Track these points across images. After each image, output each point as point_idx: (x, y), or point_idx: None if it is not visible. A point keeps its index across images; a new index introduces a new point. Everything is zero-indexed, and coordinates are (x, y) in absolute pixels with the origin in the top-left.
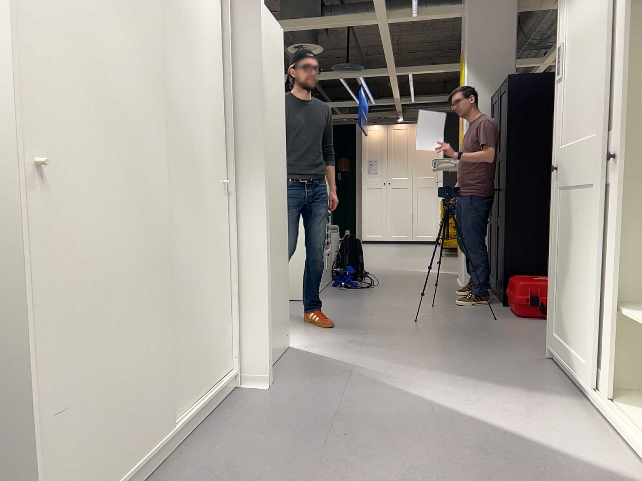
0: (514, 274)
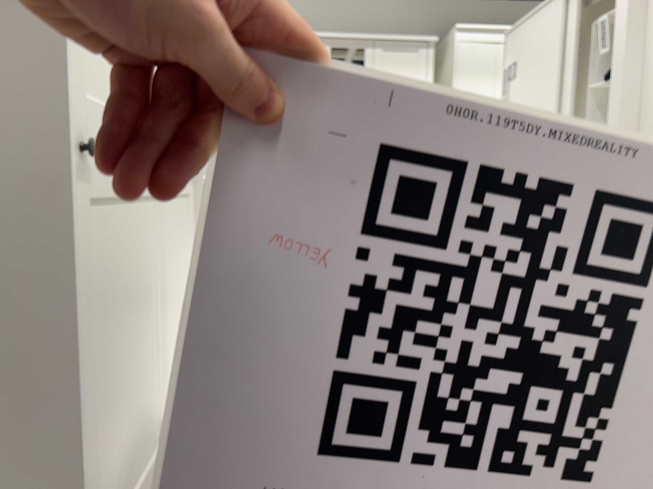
0: None
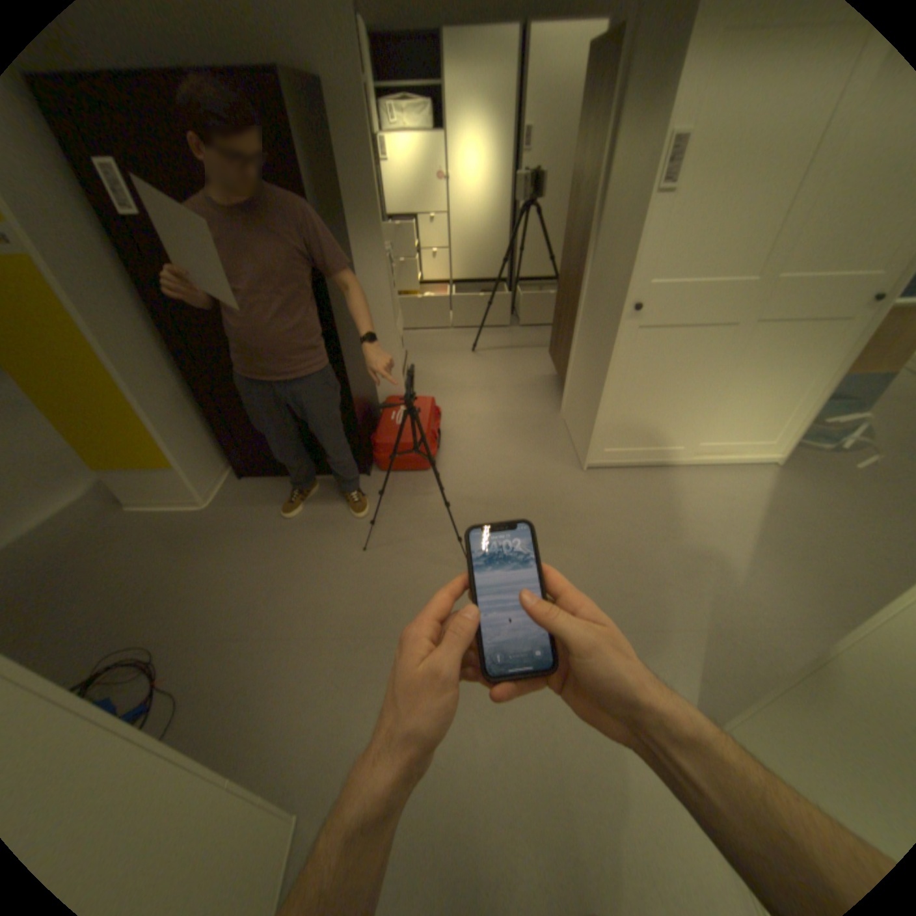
0: (379, 431)
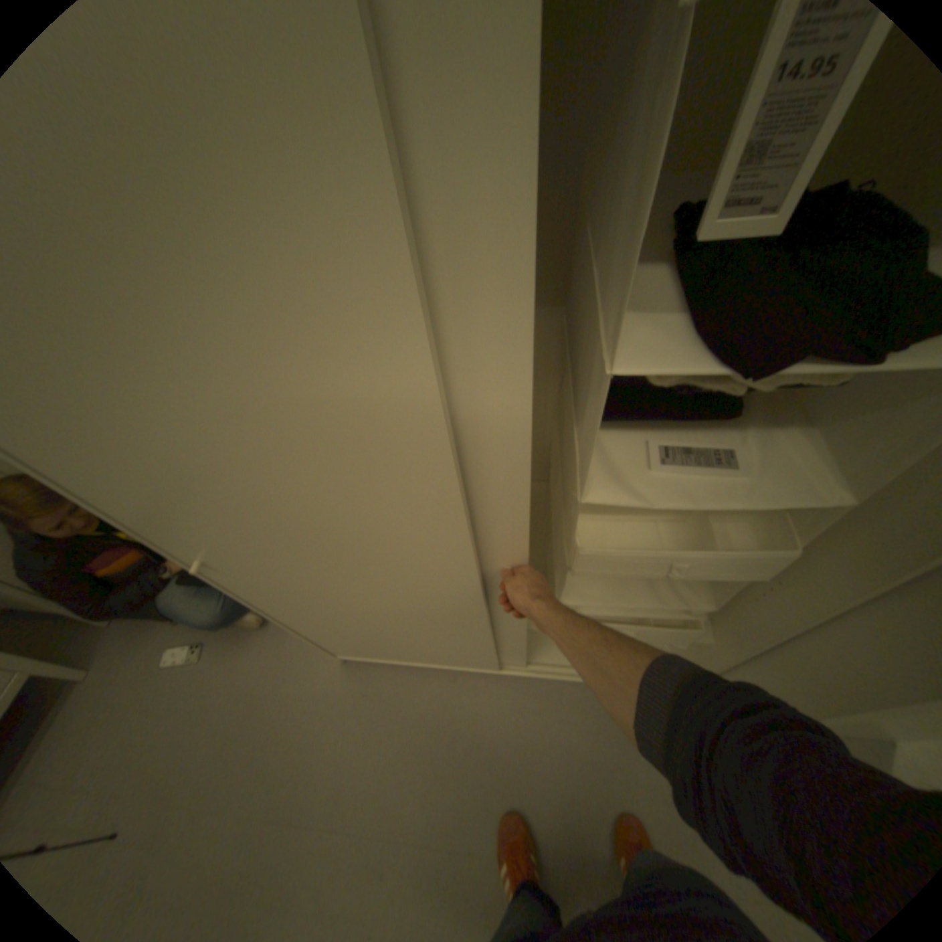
0: None
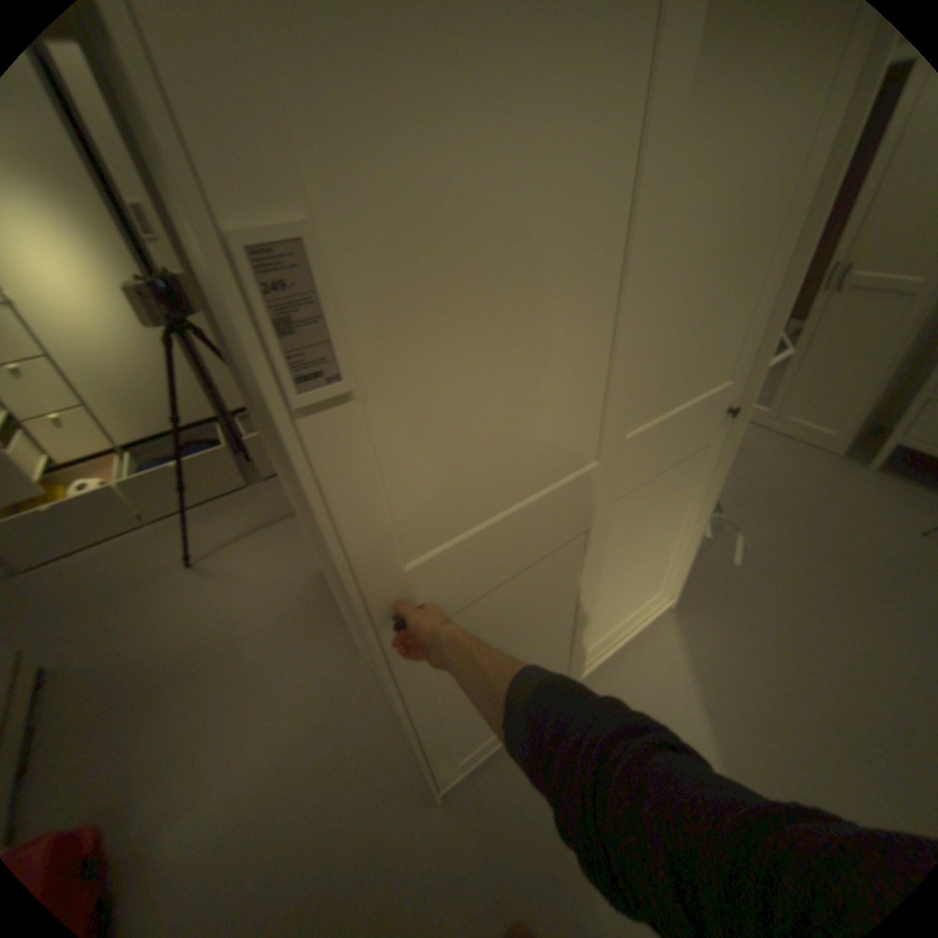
0: None
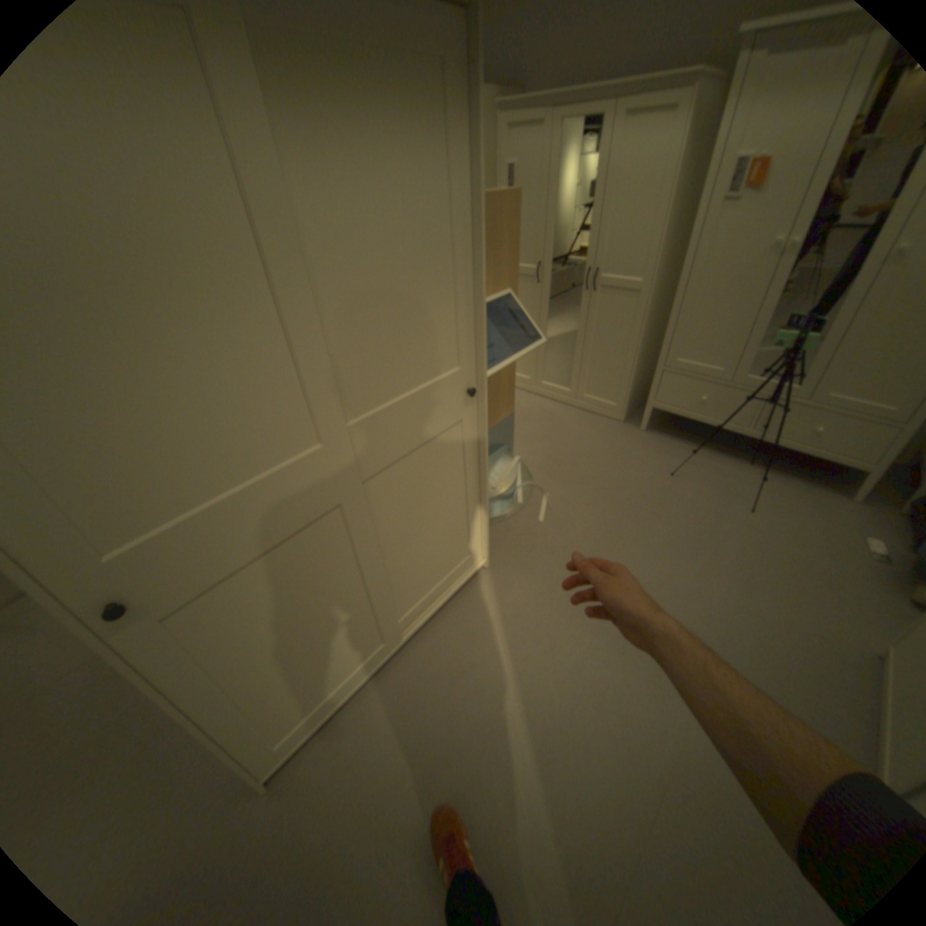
0: None
